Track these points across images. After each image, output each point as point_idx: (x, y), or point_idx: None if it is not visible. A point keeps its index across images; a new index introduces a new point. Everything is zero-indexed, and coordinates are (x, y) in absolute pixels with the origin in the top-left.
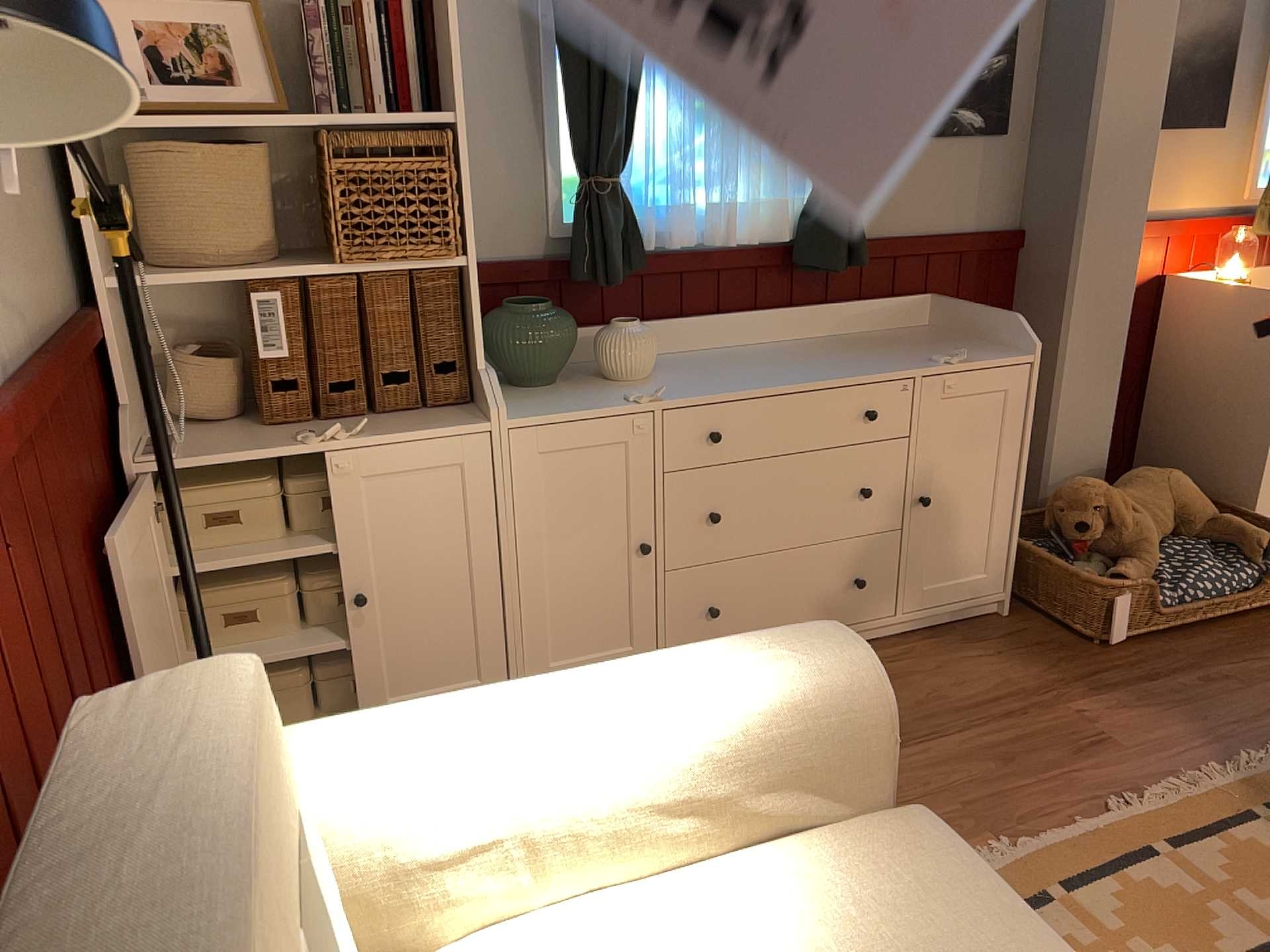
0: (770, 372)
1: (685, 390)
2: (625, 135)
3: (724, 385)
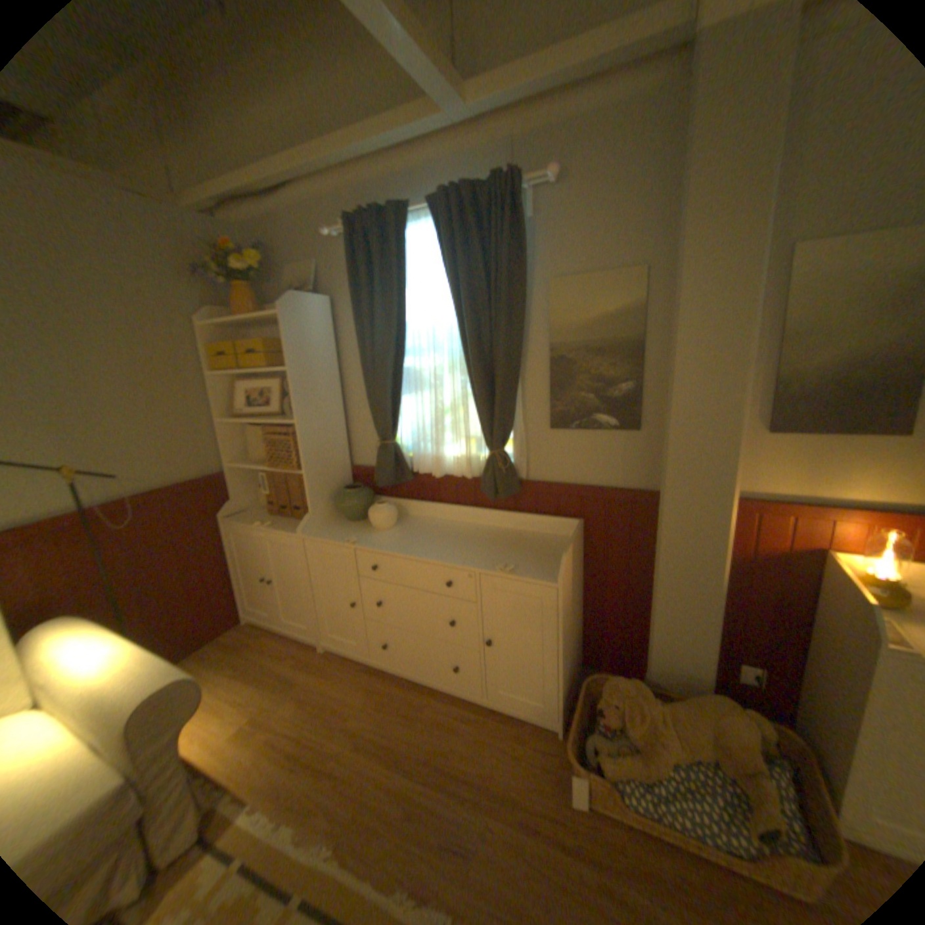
0: (422, 544)
1: (373, 542)
2: (390, 424)
3: (390, 545)
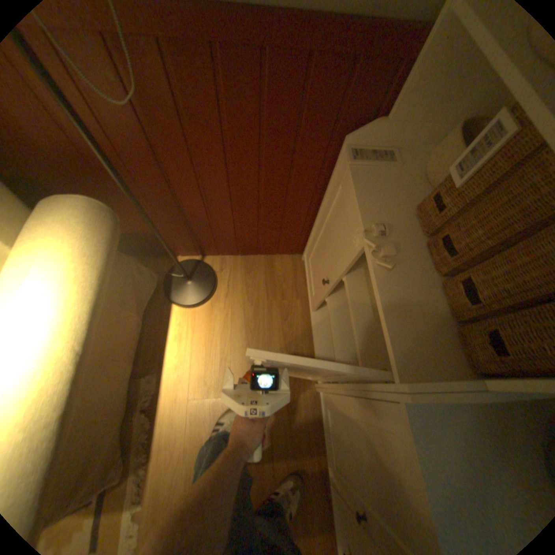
0: None
1: None
2: None
3: None
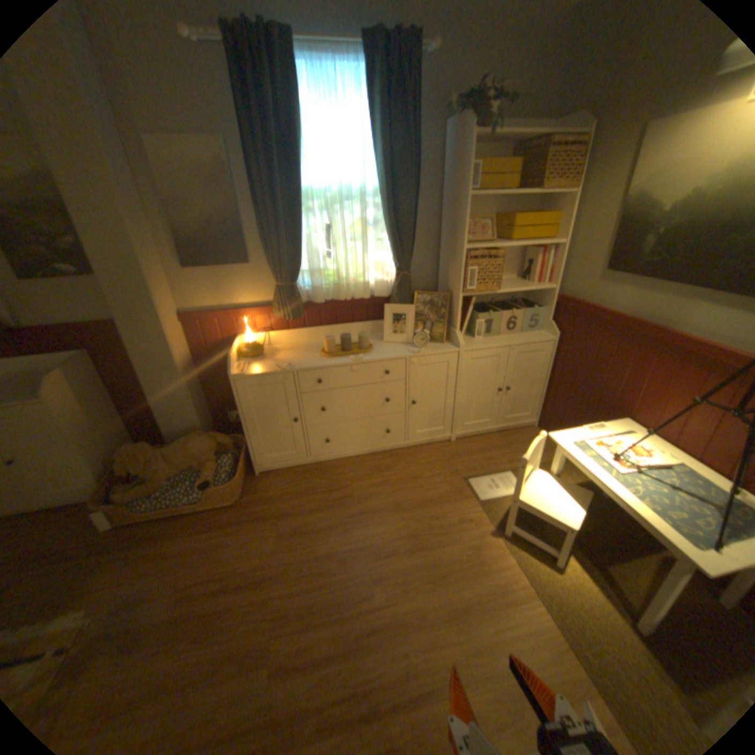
0: None
1: None
2: None
3: None
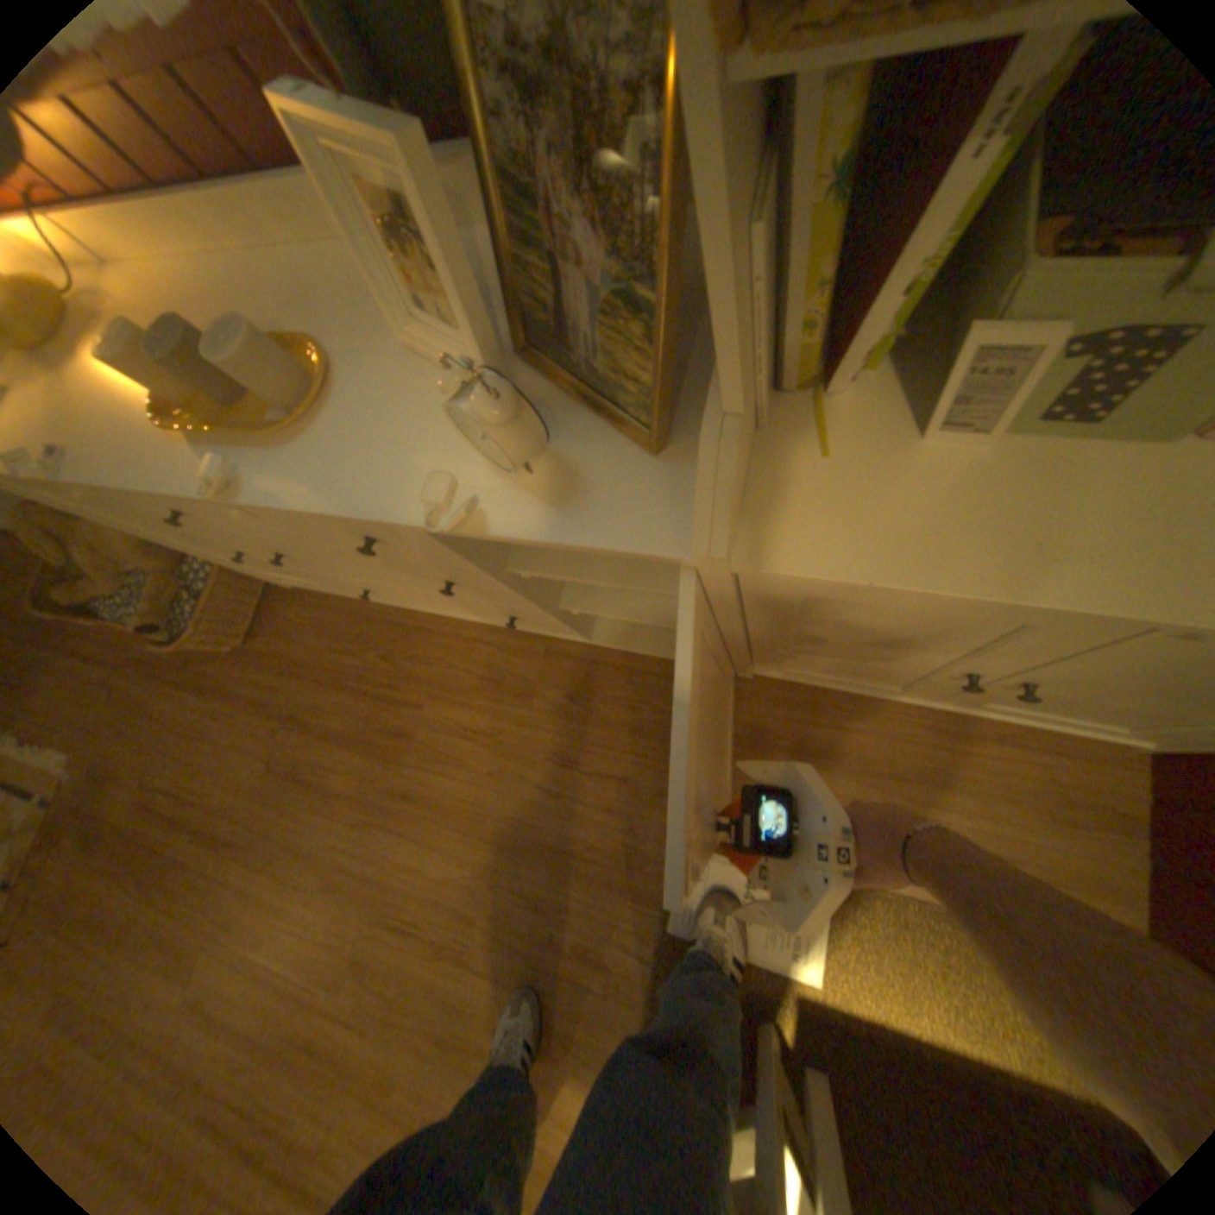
0: None
1: None
2: None
3: None
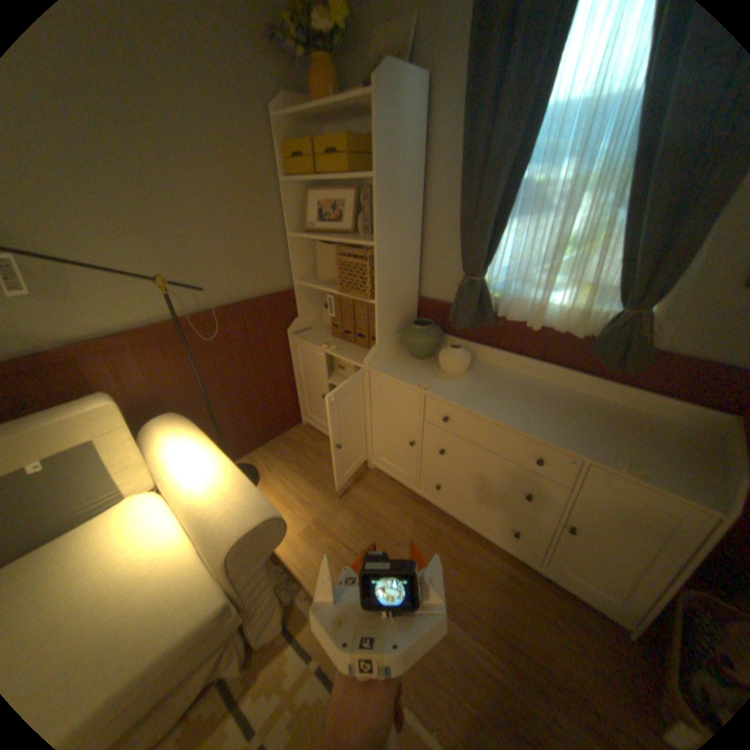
0: (506, 405)
1: (447, 391)
2: (486, 256)
3: (468, 398)
